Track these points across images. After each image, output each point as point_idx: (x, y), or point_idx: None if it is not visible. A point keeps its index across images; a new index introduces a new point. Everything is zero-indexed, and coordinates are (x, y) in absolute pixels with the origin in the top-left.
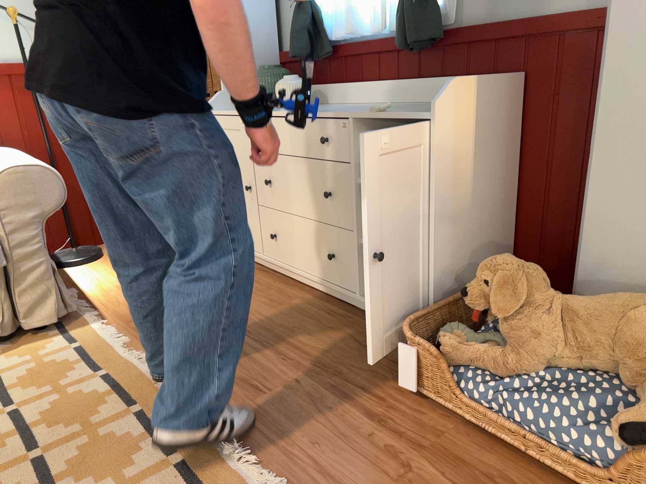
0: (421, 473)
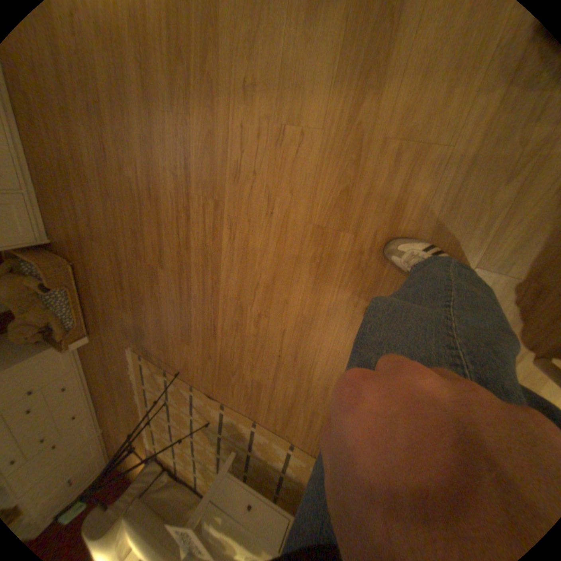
0: (98, 326)
